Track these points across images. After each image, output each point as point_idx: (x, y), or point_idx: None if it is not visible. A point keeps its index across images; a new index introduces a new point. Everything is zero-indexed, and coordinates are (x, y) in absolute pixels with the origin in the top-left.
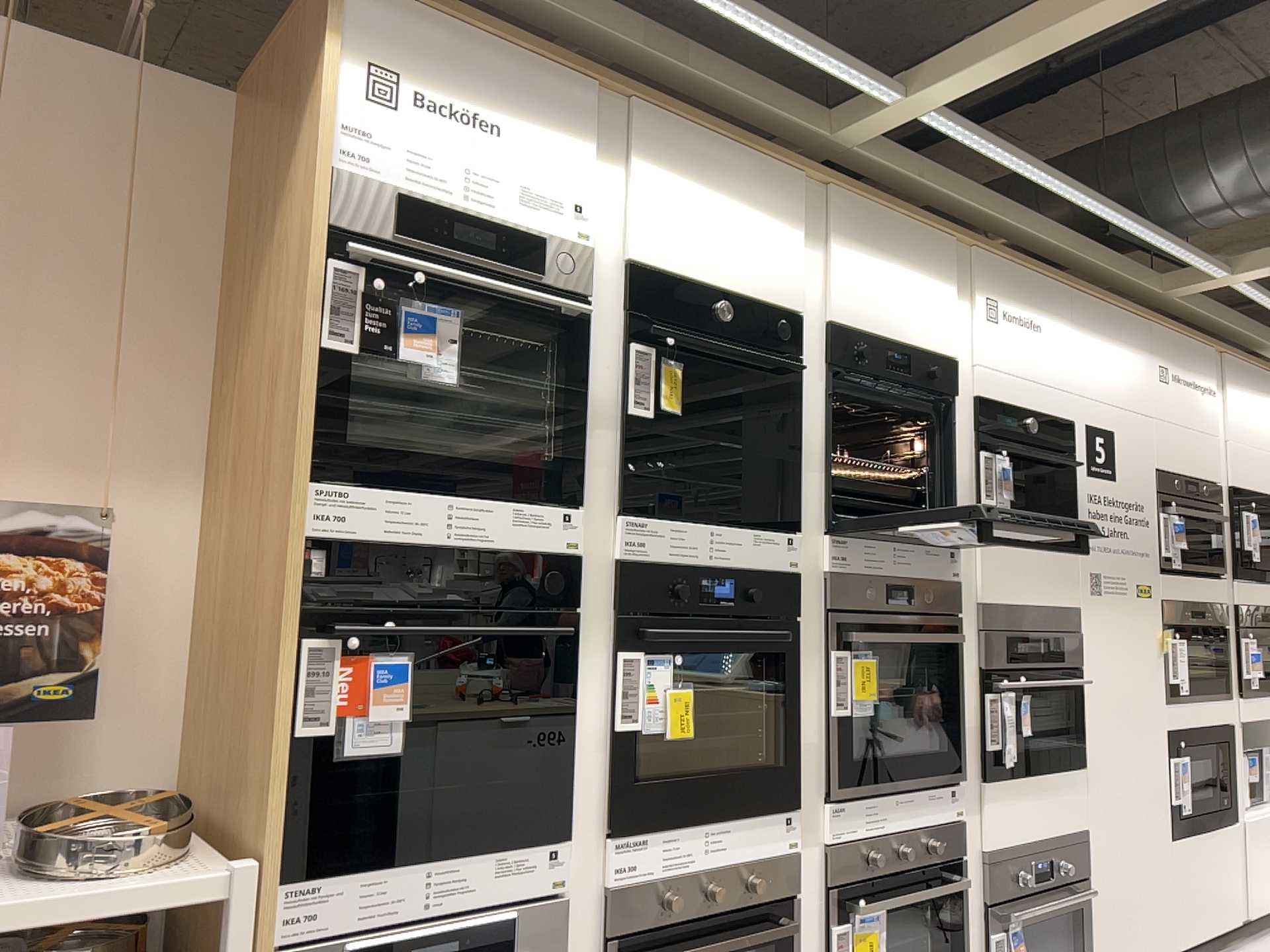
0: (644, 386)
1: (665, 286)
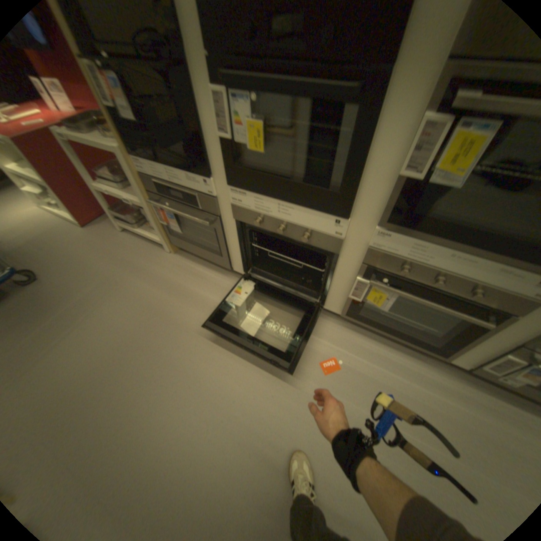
0: None
1: None
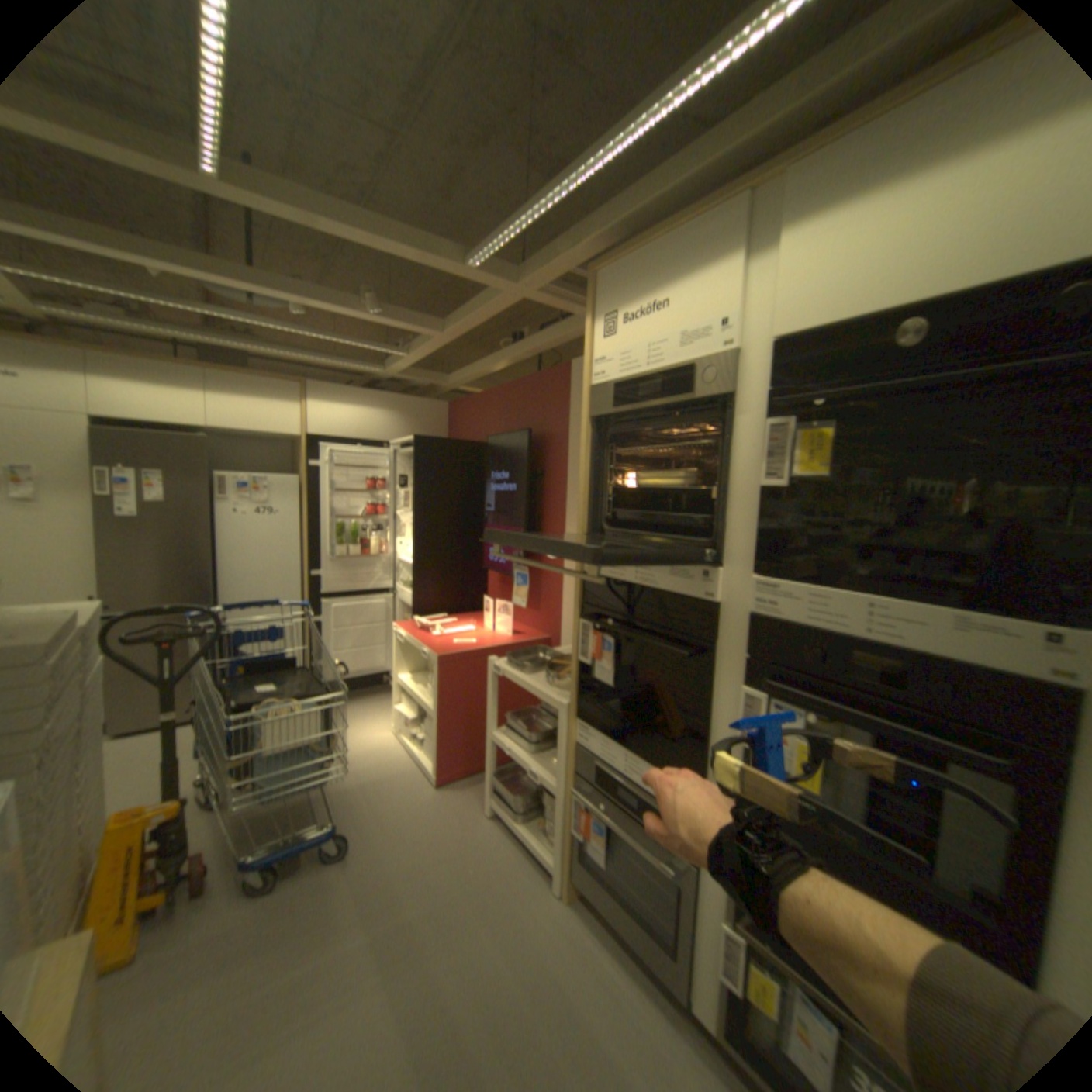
0: (776, 453)
1: (833, 327)
